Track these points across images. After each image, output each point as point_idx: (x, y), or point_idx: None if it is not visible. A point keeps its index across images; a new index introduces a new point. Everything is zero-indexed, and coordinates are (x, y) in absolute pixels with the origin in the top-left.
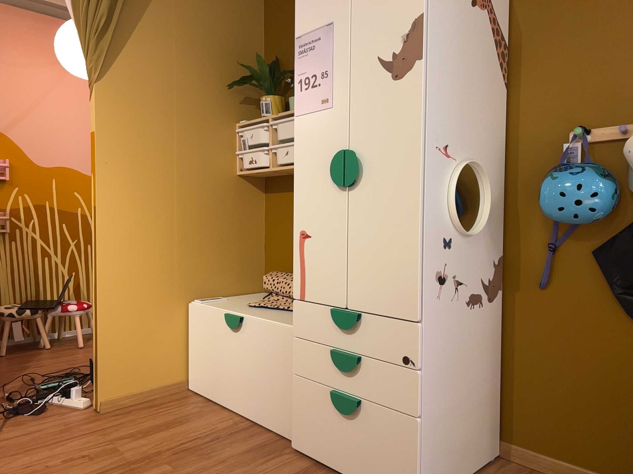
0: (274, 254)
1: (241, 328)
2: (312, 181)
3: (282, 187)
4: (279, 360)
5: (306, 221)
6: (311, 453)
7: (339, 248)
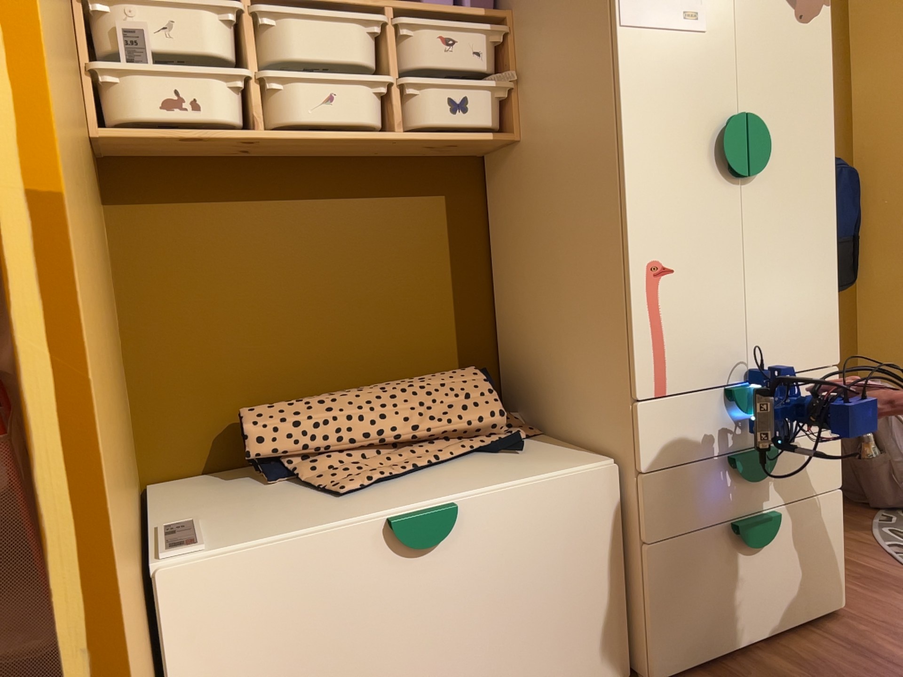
0: (179, 370)
1: (450, 534)
2: (672, 165)
3: (191, 192)
4: (578, 546)
5: (664, 242)
6: (696, 657)
7: (732, 284)
